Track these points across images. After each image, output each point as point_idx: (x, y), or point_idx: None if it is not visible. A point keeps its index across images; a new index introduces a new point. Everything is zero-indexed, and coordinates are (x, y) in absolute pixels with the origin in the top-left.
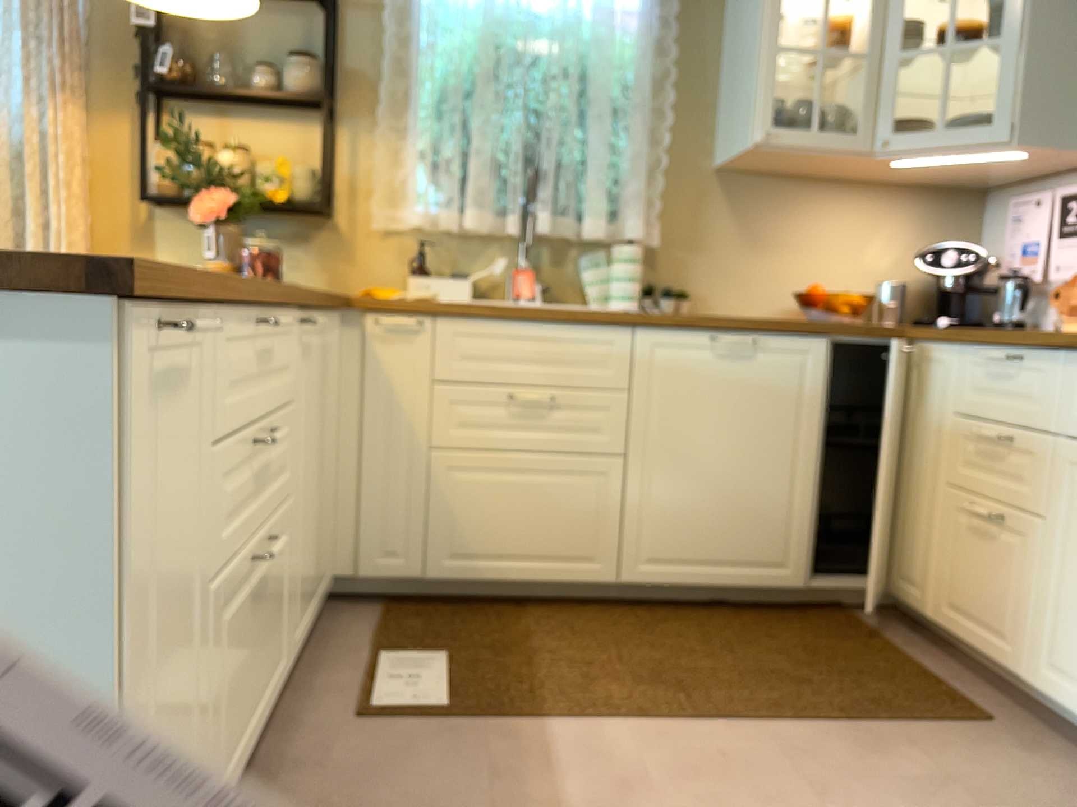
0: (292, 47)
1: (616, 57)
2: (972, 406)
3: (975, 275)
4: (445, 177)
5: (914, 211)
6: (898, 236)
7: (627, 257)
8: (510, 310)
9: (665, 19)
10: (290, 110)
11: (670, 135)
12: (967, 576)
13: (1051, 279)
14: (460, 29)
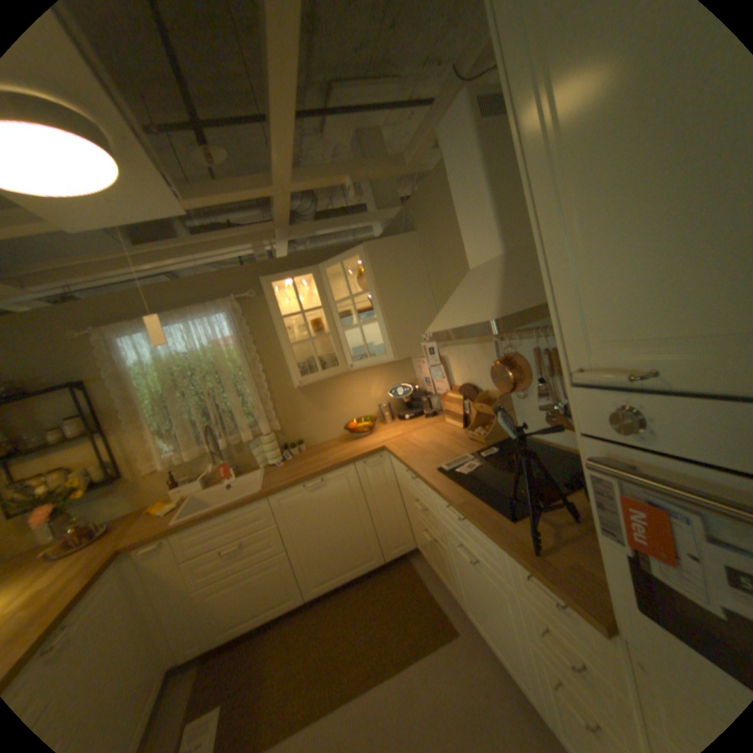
0: (67, 411)
1: (229, 359)
2: (411, 488)
3: (411, 394)
4: (168, 441)
5: (382, 370)
6: (380, 382)
7: (266, 442)
8: (203, 518)
9: (245, 335)
10: (78, 439)
11: (266, 384)
12: (434, 557)
13: (438, 390)
14: (148, 375)
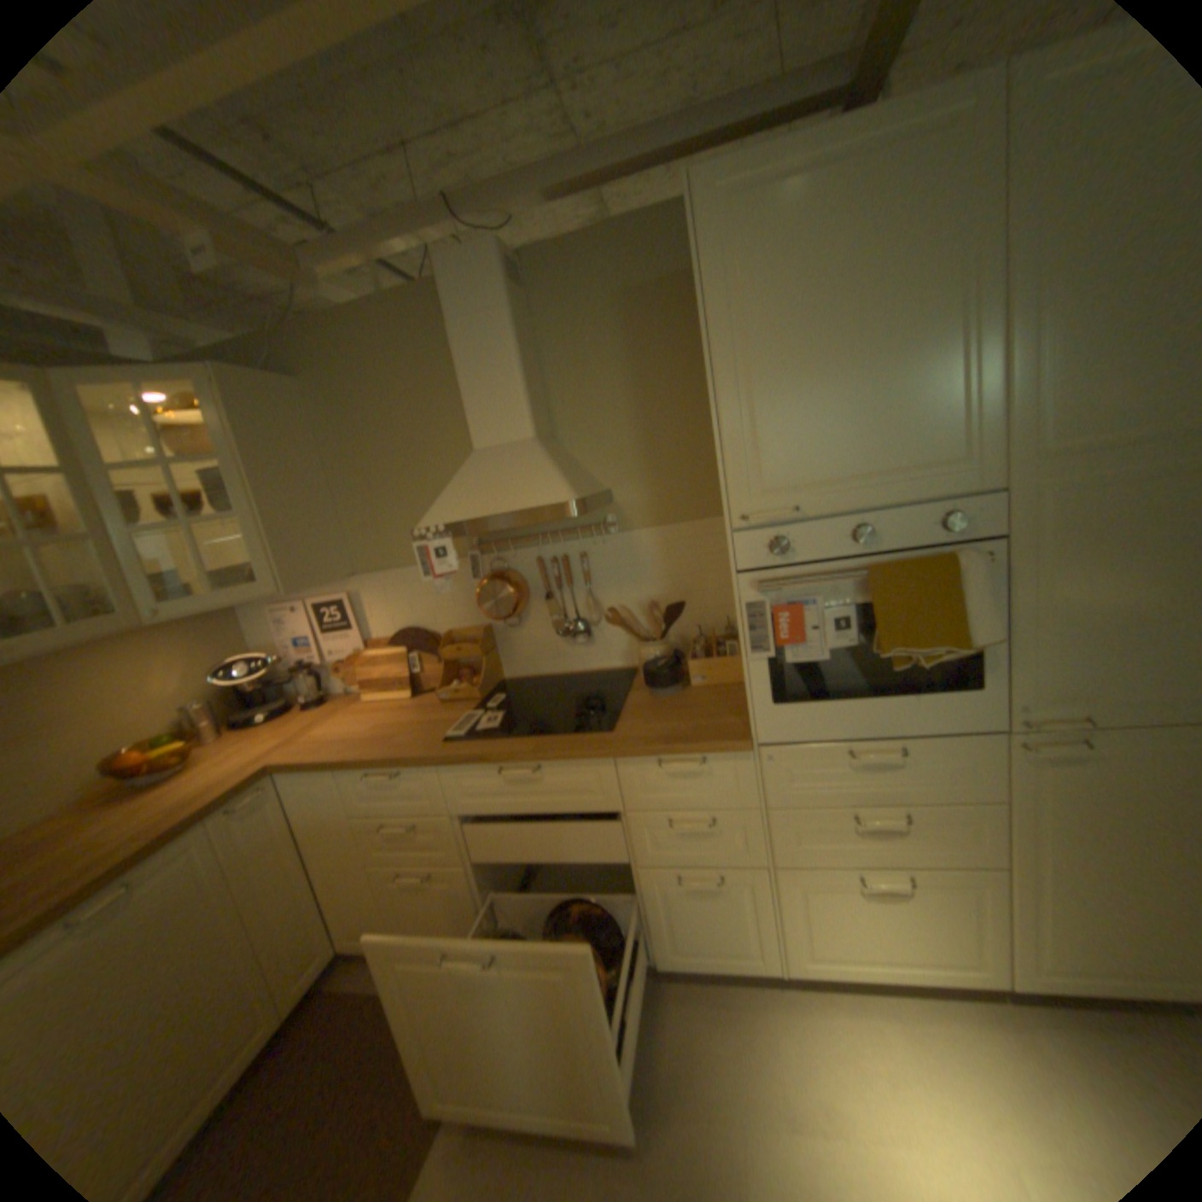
0: None
1: None
2: (362, 813)
3: (262, 675)
4: None
5: (174, 638)
6: (171, 664)
7: None
8: None
9: None
10: None
11: None
12: (410, 921)
13: (319, 660)
14: None
